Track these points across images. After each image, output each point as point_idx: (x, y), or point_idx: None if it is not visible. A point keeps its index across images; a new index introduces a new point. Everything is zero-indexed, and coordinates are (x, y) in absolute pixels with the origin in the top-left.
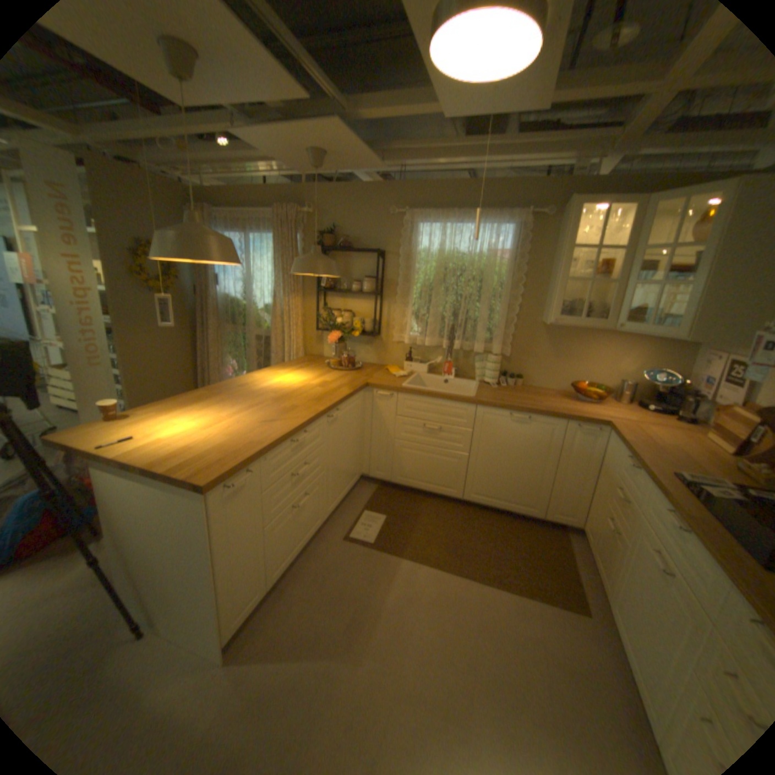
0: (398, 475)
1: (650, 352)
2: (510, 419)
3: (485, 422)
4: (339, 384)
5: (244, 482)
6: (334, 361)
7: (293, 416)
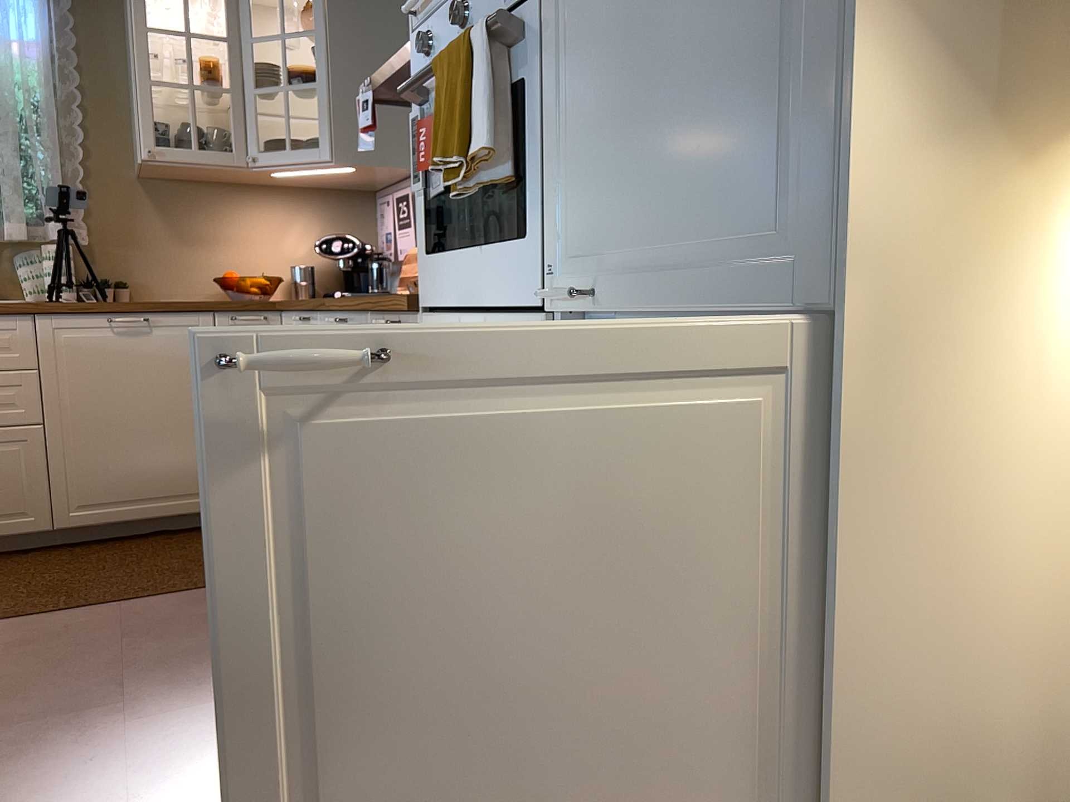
0: None
1: (318, 219)
2: (111, 332)
3: (63, 347)
4: None
5: None
6: None
7: None
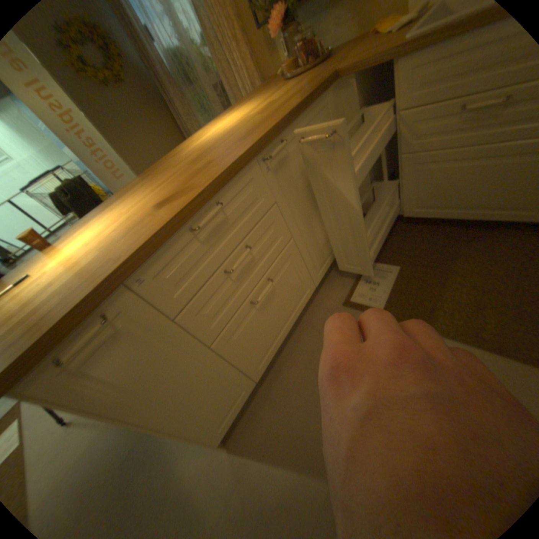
0: (414, 206)
1: None
2: None
3: None
4: (289, 94)
5: (114, 328)
6: (285, 64)
7: (197, 181)
